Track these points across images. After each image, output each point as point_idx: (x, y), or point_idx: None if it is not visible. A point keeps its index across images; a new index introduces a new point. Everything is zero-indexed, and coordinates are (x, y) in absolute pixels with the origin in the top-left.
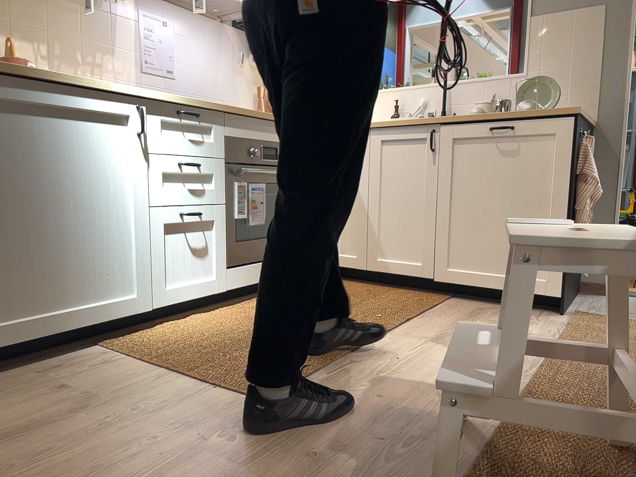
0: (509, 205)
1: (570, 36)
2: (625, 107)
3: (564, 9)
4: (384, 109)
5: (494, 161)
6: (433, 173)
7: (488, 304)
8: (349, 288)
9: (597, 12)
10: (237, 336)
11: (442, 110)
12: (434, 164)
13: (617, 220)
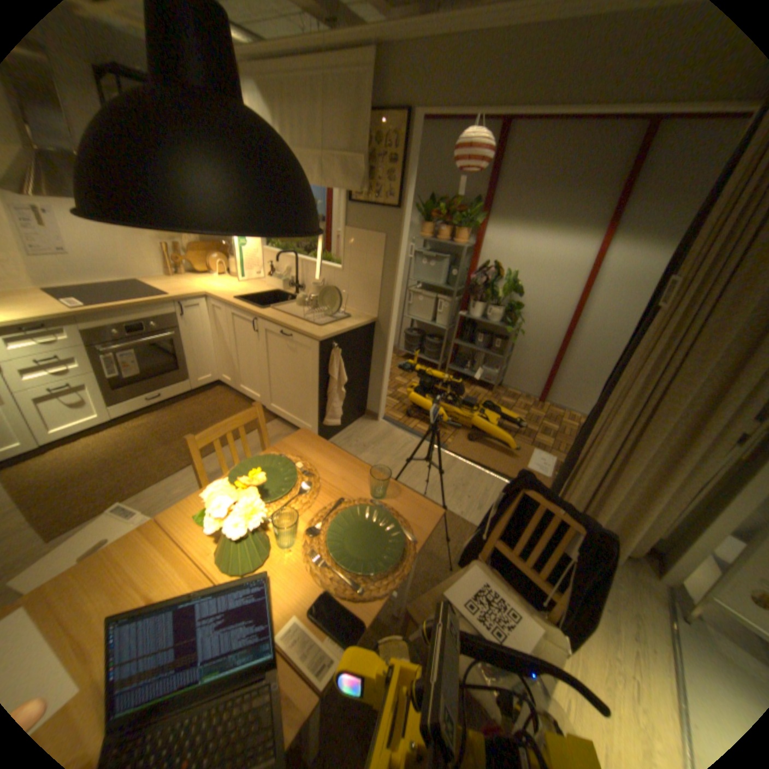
0: (295, 381)
1: (368, 251)
2: (394, 314)
3: (366, 227)
4: (269, 264)
5: (287, 352)
6: (260, 347)
7: (287, 431)
8: (217, 405)
9: (383, 239)
10: (89, 469)
11: (297, 281)
12: (259, 340)
13: (385, 382)
